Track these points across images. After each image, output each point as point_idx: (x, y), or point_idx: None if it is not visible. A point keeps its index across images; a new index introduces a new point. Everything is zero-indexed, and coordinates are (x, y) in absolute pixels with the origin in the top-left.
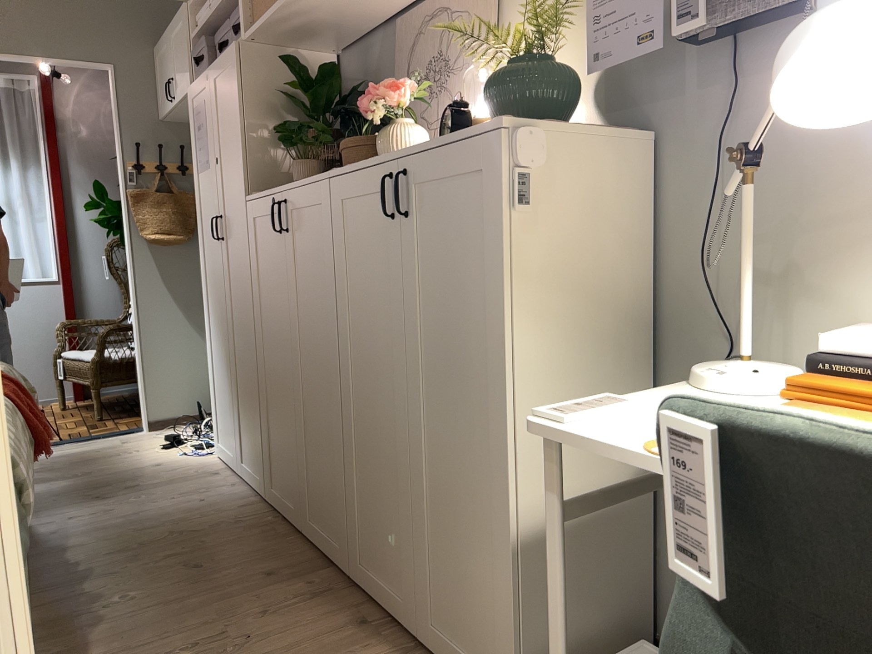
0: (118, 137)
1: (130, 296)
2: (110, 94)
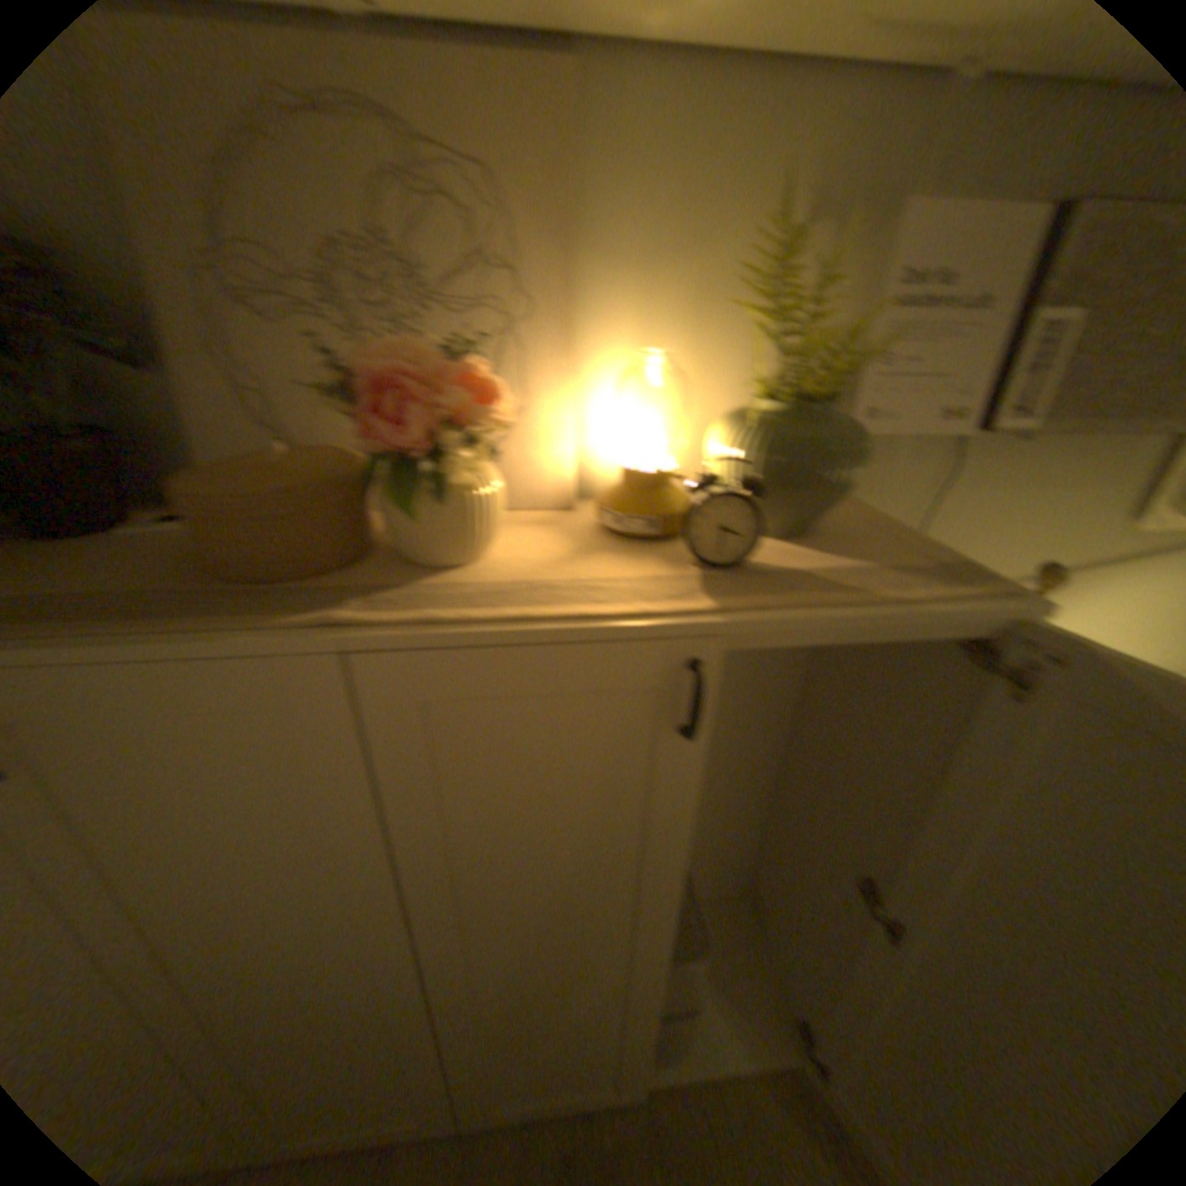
0: None
1: None
2: None
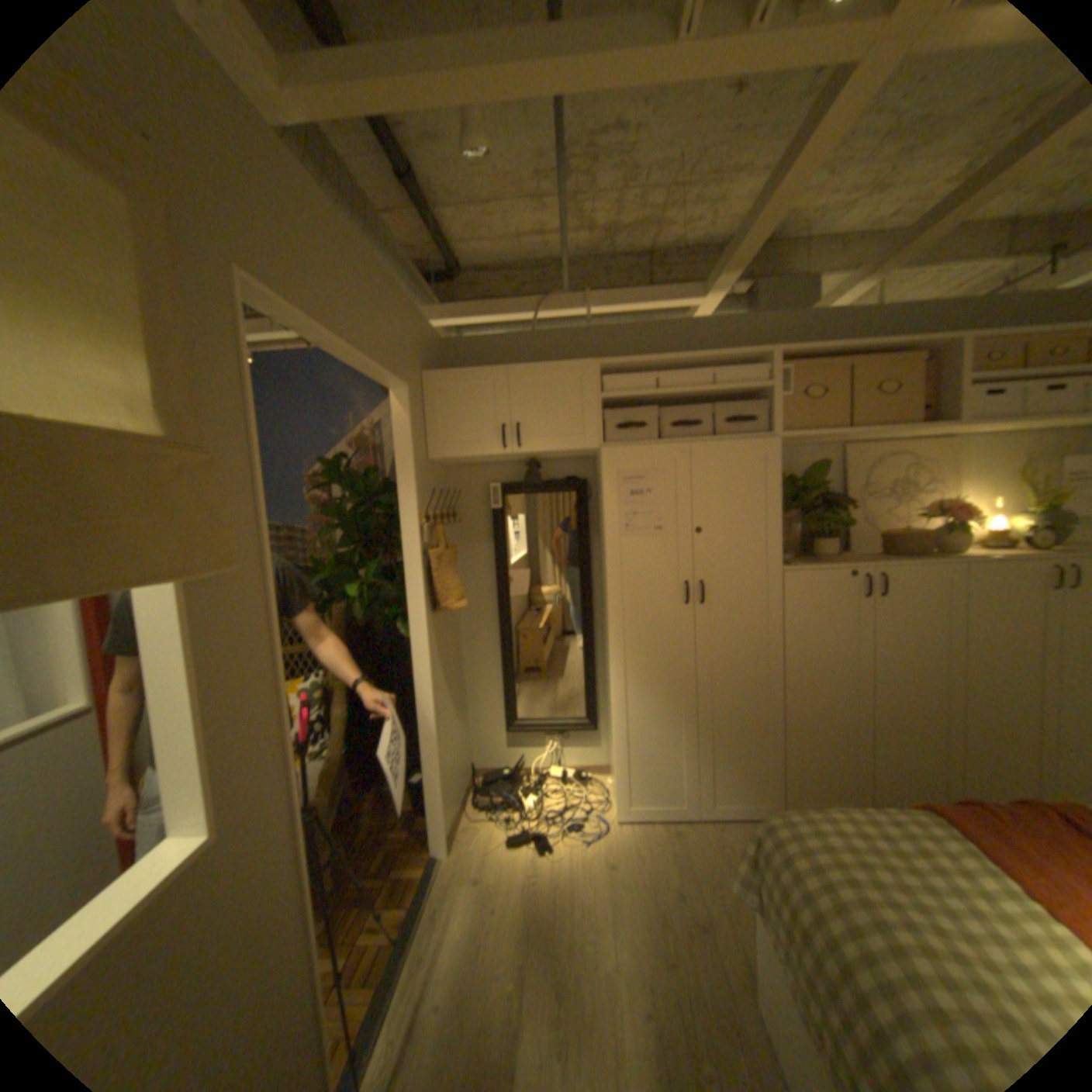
0: (414, 483)
1: (417, 691)
2: (394, 423)
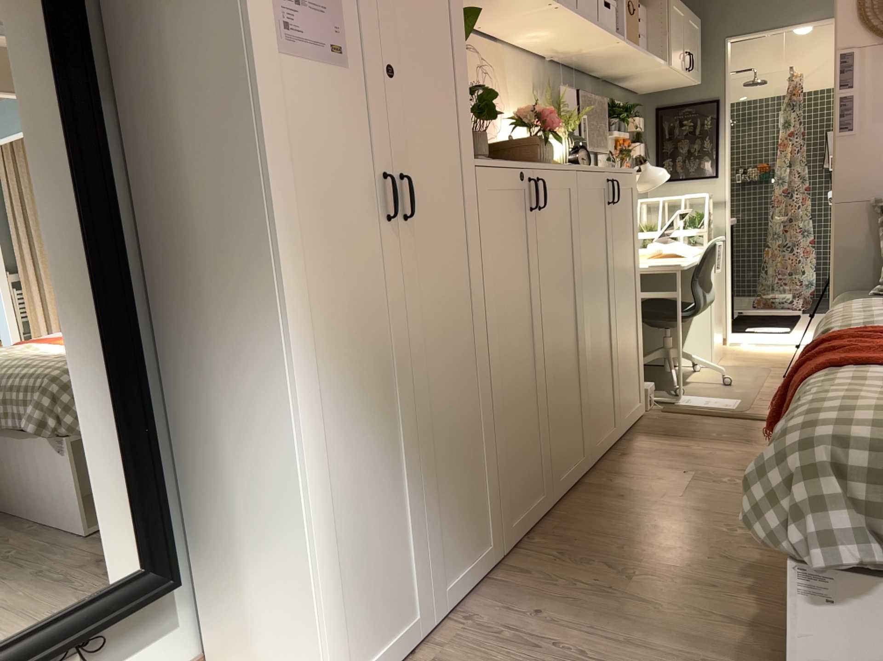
0: None
1: None
2: None
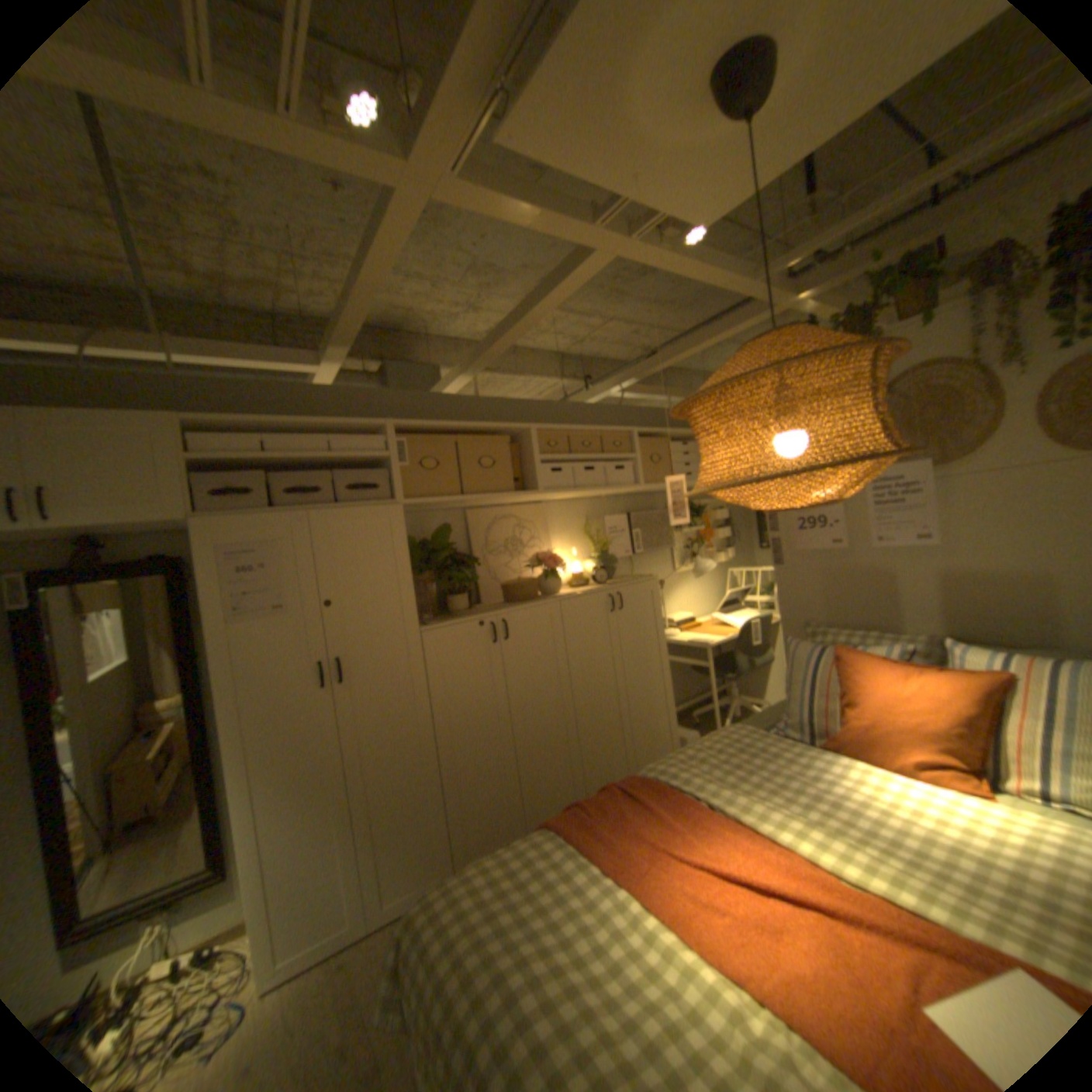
0: None
1: None
2: None
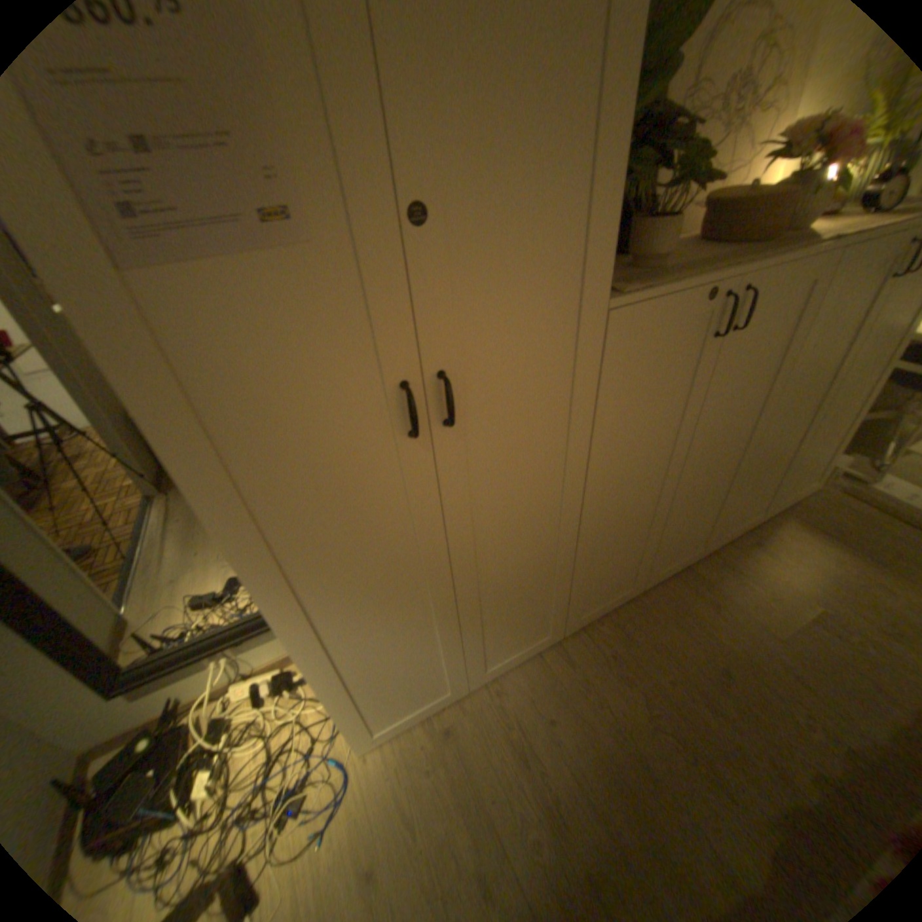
0: None
1: None
2: None
